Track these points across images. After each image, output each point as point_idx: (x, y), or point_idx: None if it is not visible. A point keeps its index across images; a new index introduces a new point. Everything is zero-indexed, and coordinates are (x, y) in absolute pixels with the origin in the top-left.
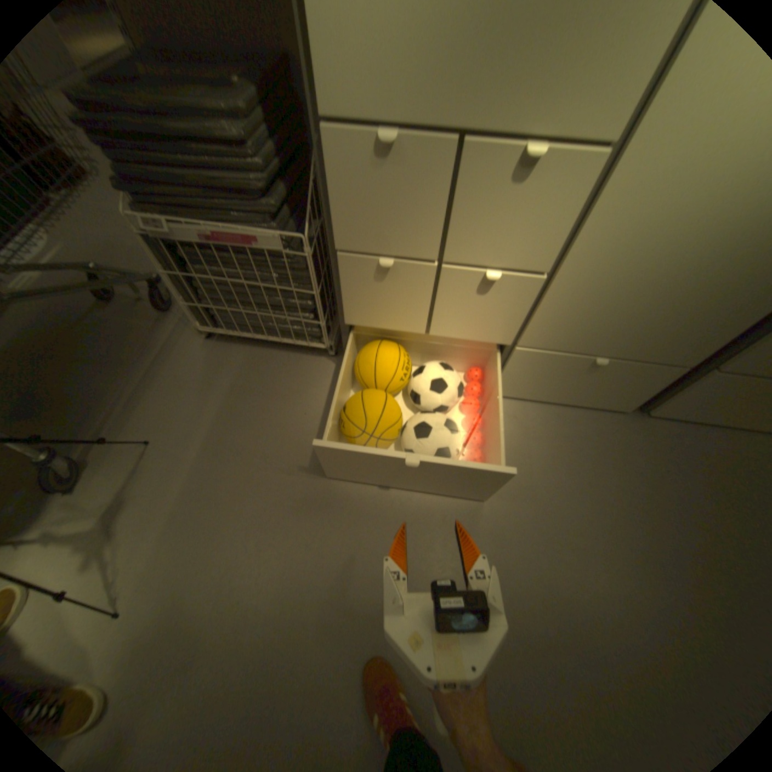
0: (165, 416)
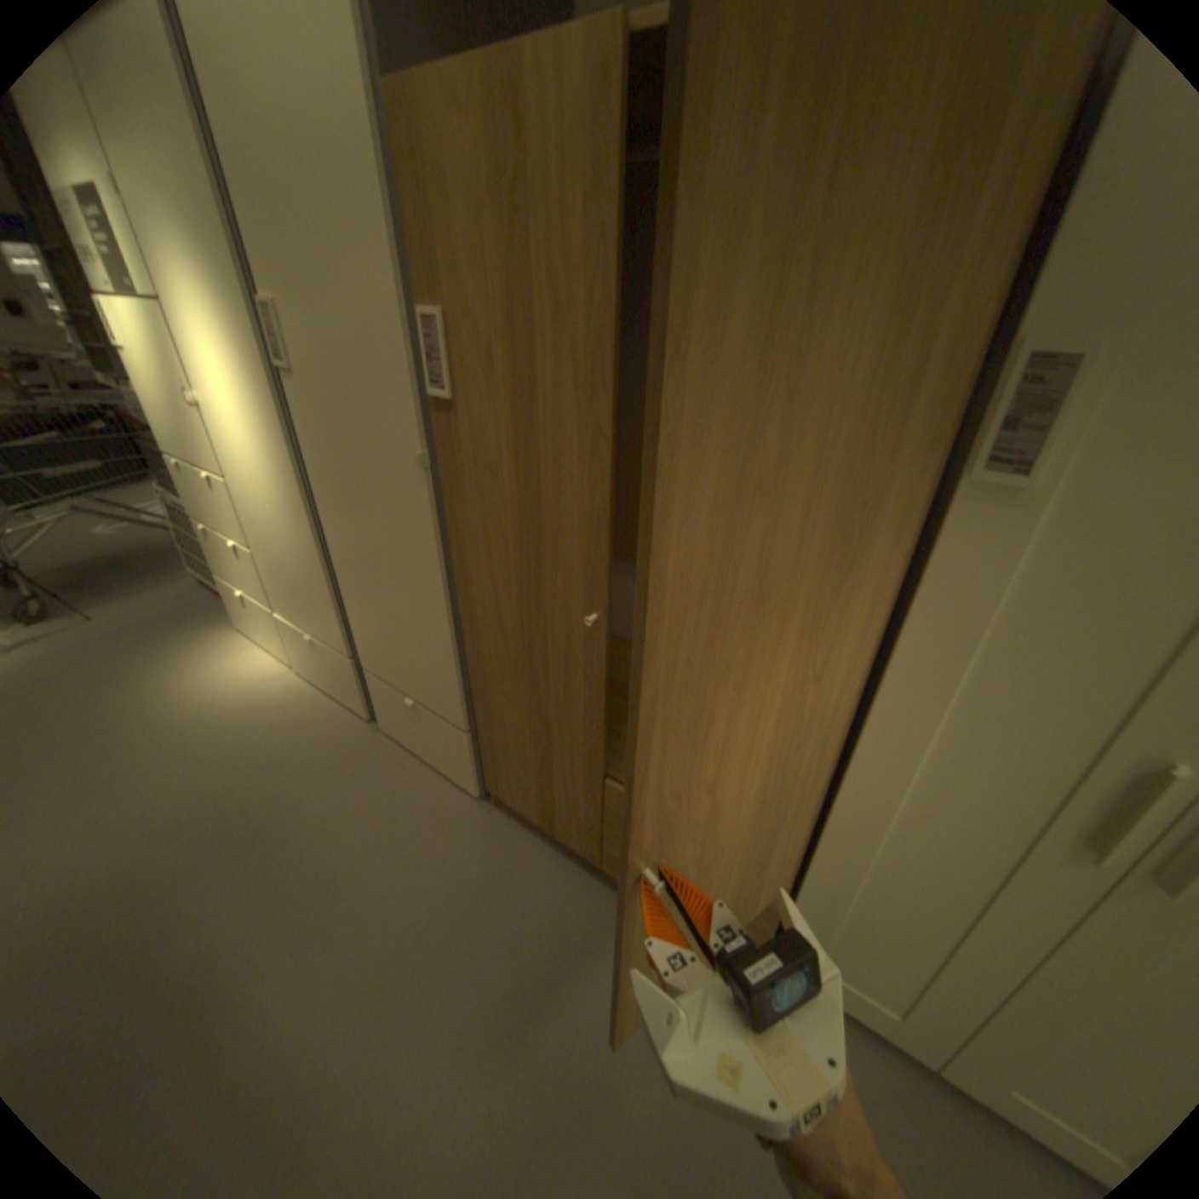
0: (120, 612)
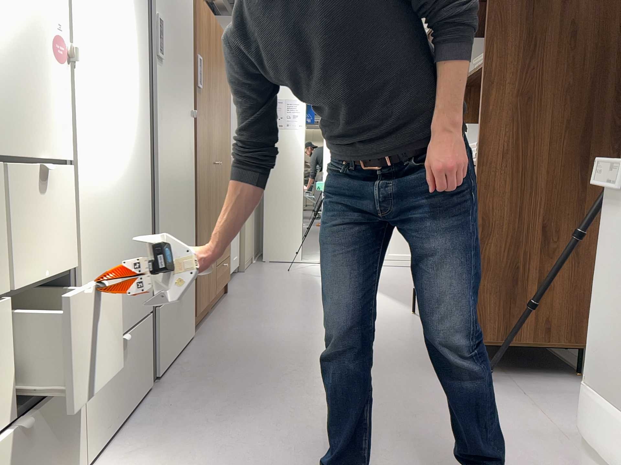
0: None
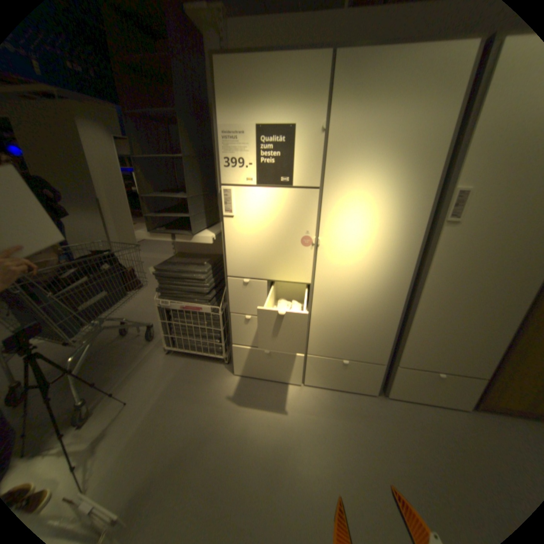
0: (137, 391)
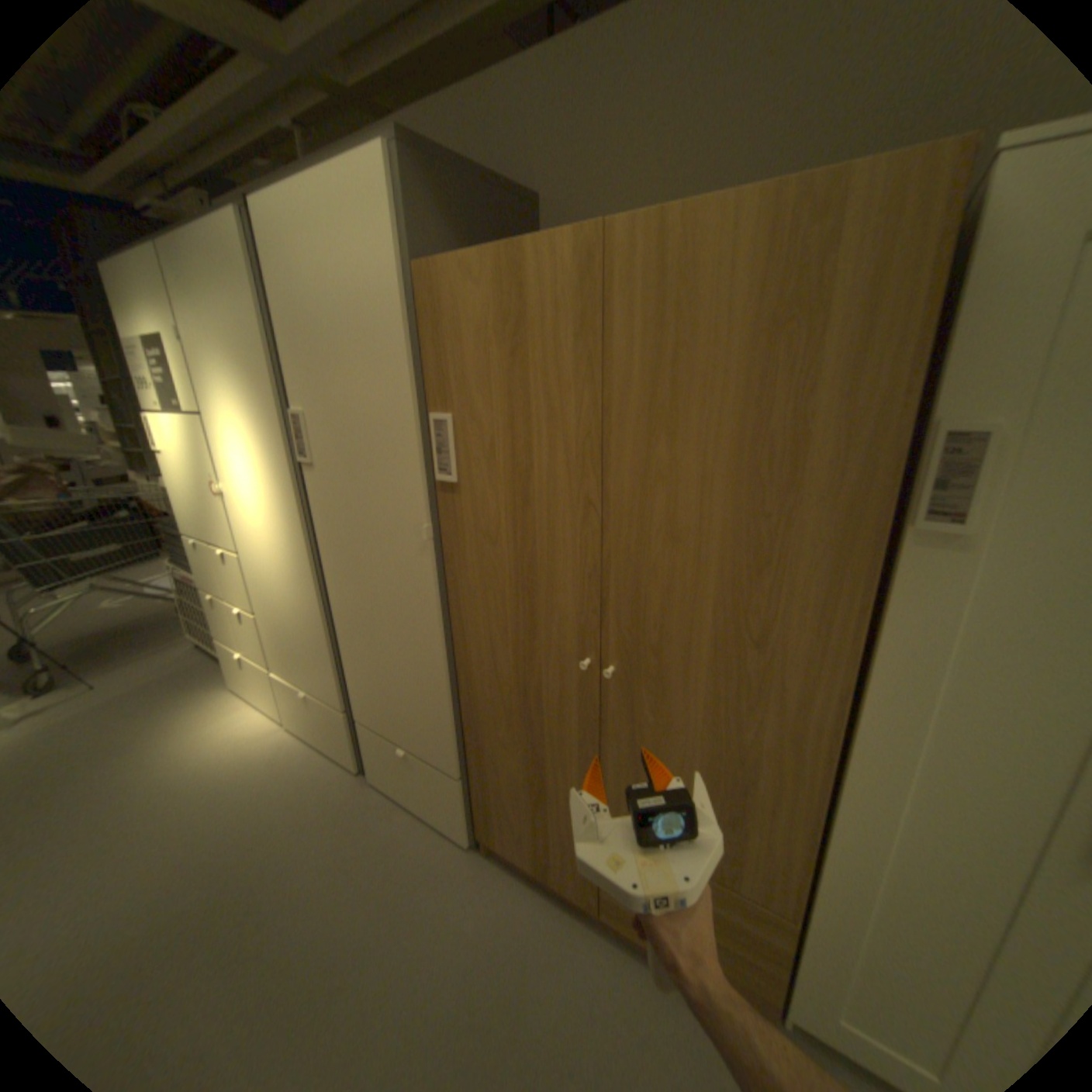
0: (119, 680)
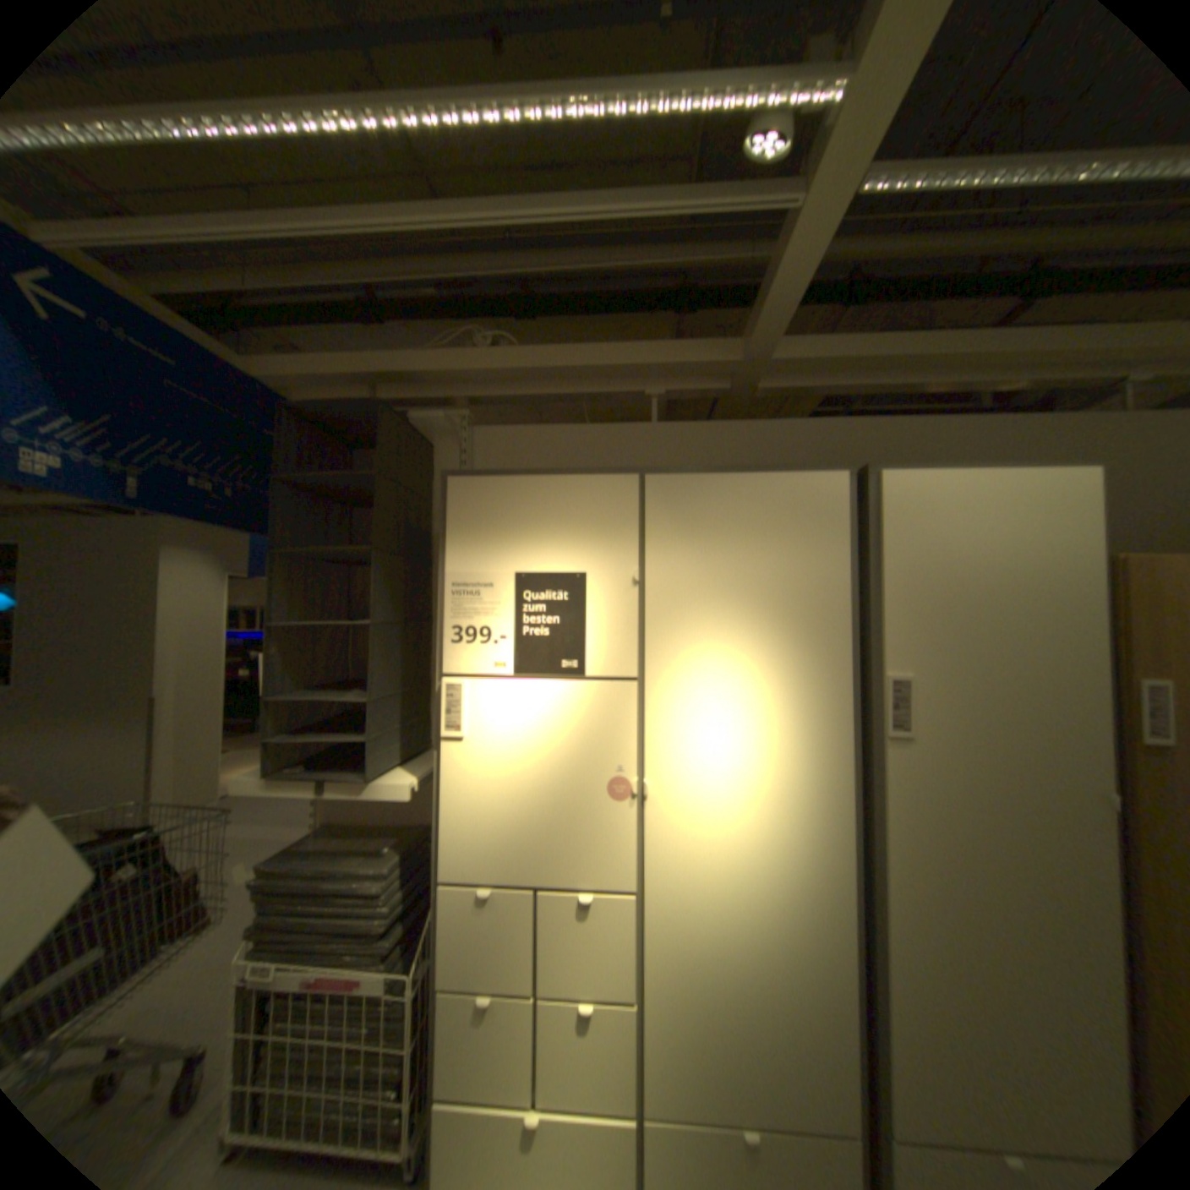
0: None
